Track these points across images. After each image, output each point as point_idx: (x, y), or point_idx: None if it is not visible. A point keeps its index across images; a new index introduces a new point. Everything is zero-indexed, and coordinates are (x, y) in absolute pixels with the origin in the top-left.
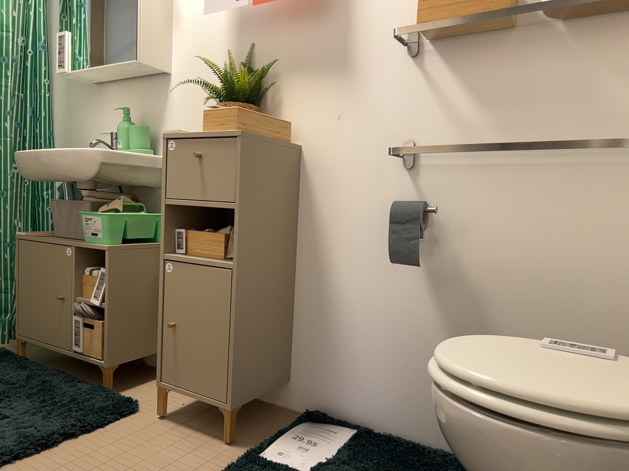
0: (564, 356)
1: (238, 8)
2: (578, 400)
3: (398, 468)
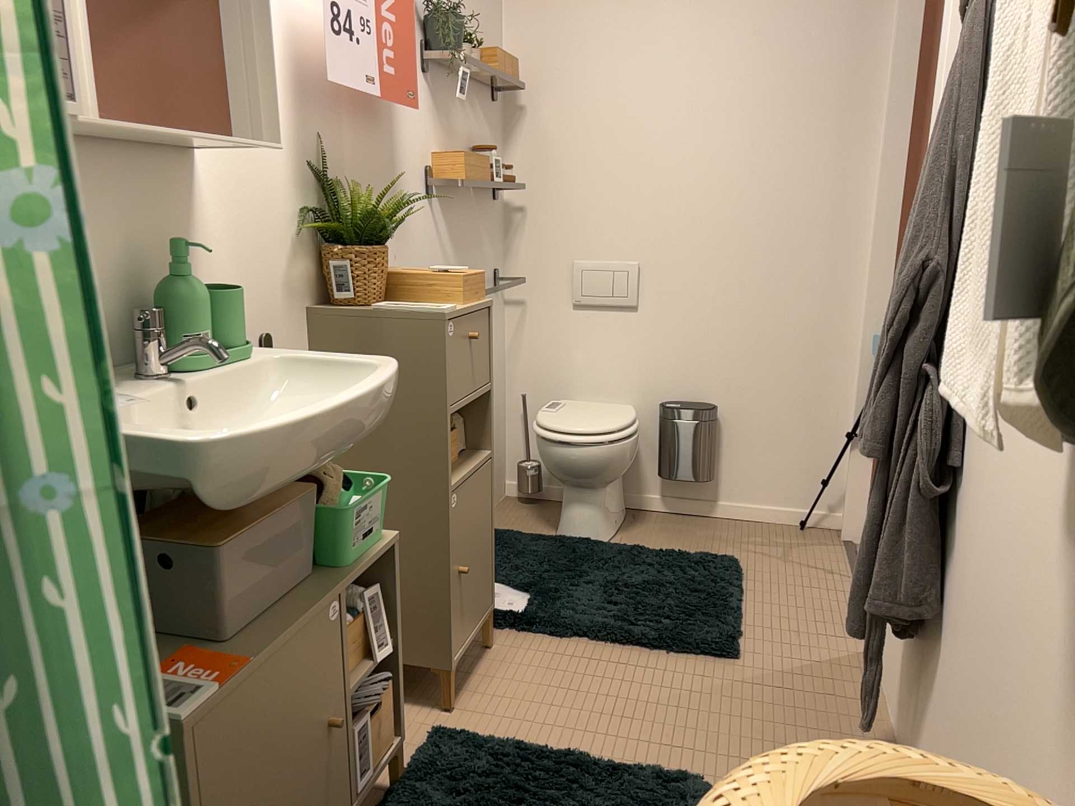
0: (574, 410)
1: (370, 89)
2: (633, 414)
3: (514, 556)
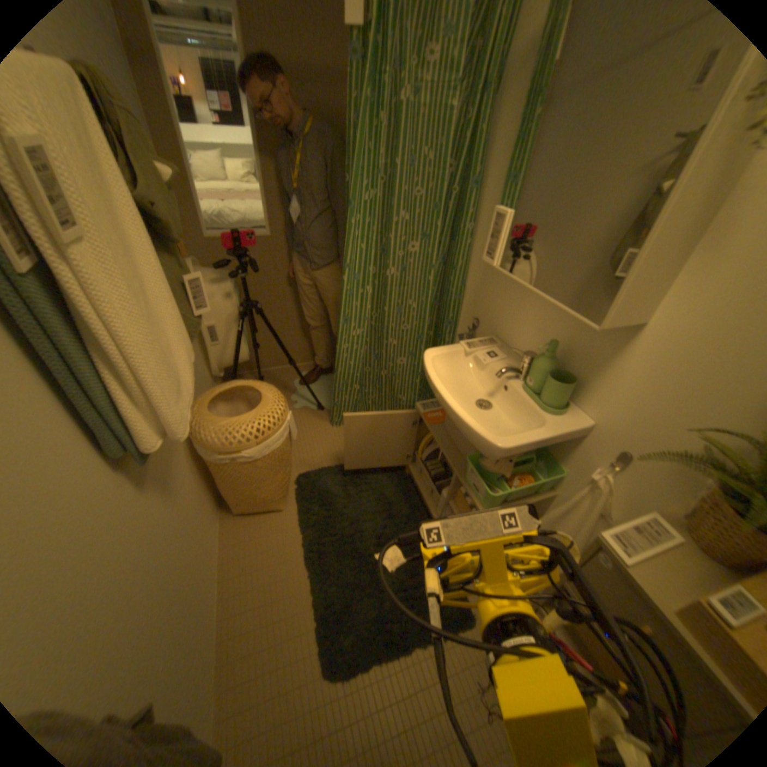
0: None
1: None
2: None
3: None
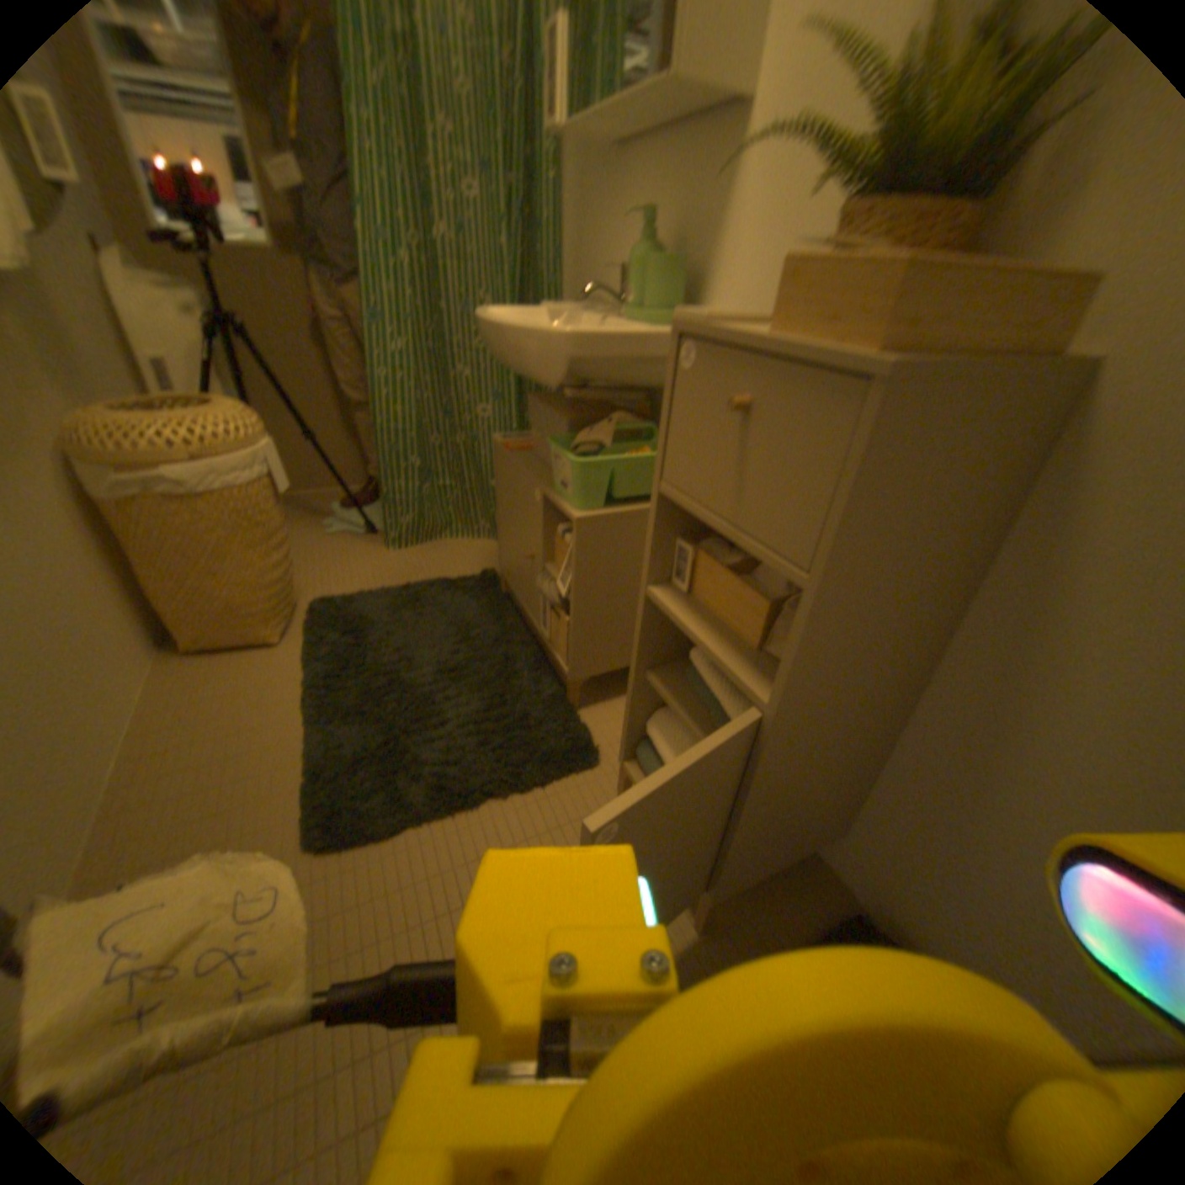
0: None
1: None
2: None
3: None
